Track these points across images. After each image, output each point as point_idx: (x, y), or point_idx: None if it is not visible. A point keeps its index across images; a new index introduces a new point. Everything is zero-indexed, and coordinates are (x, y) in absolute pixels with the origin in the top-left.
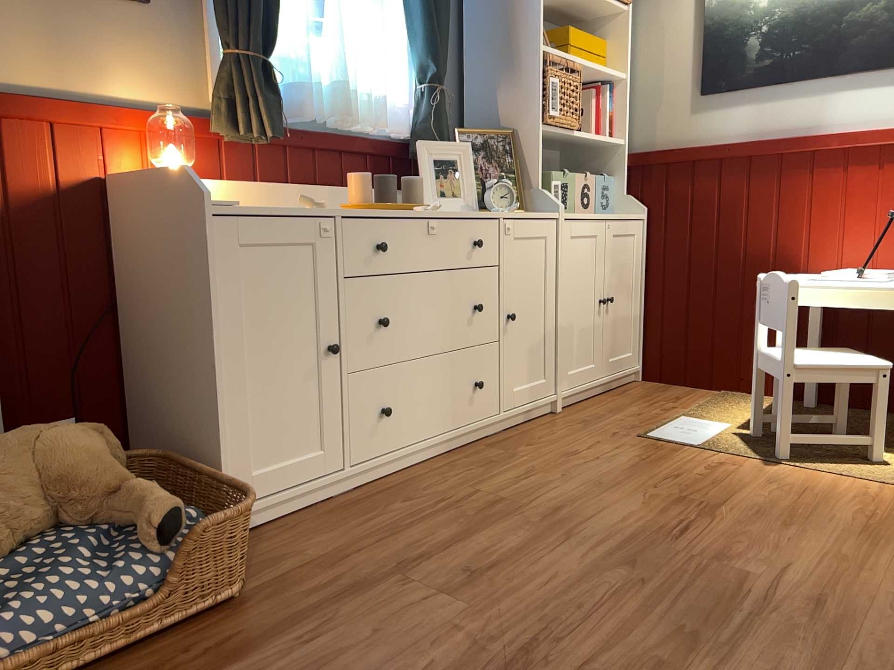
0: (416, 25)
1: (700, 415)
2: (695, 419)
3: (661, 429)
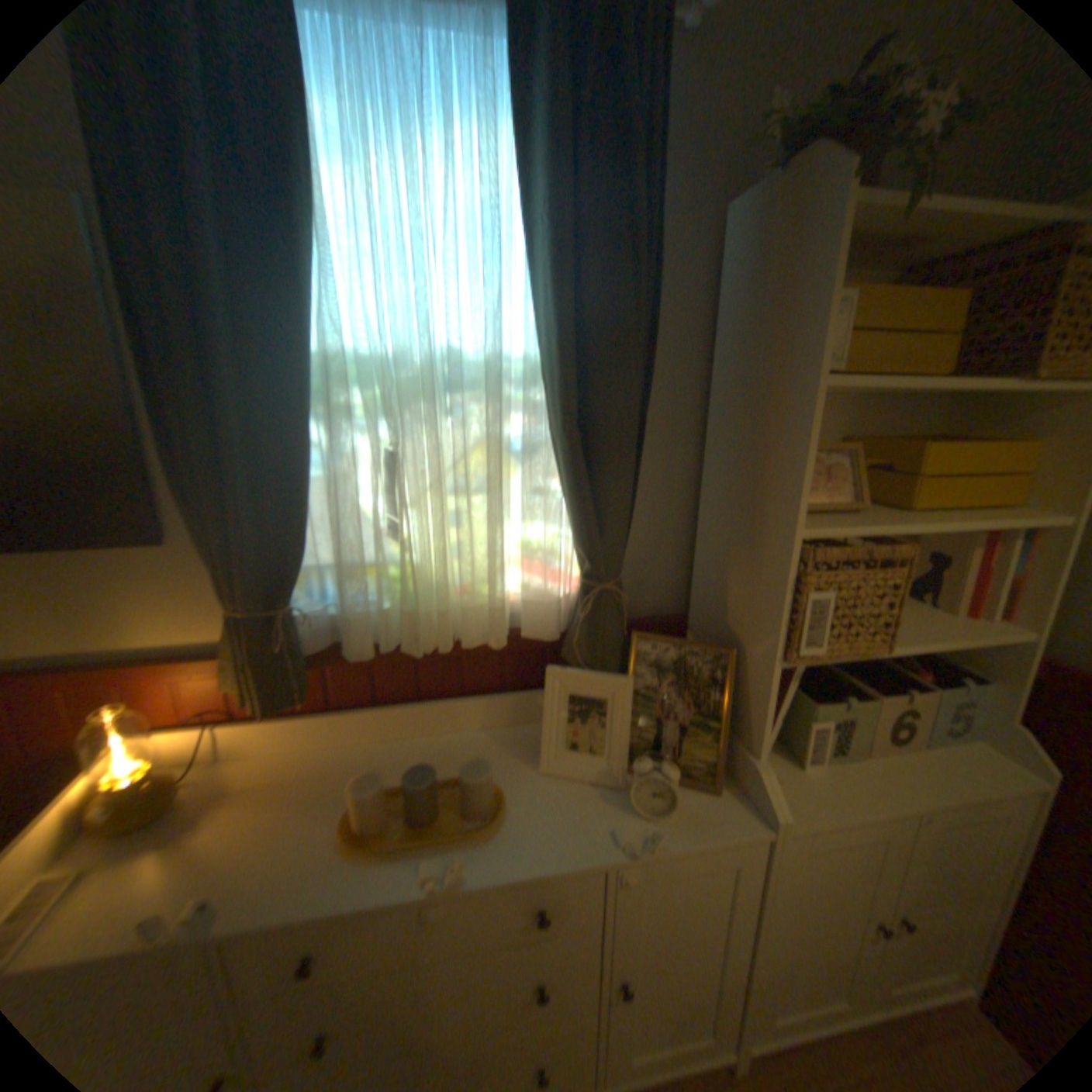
0: (567, 498)
1: None
2: None
3: None
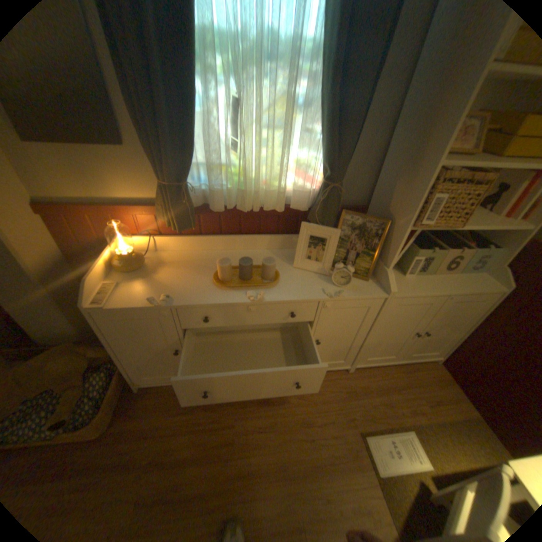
0: (324, 134)
1: (426, 441)
2: (418, 443)
3: (382, 439)
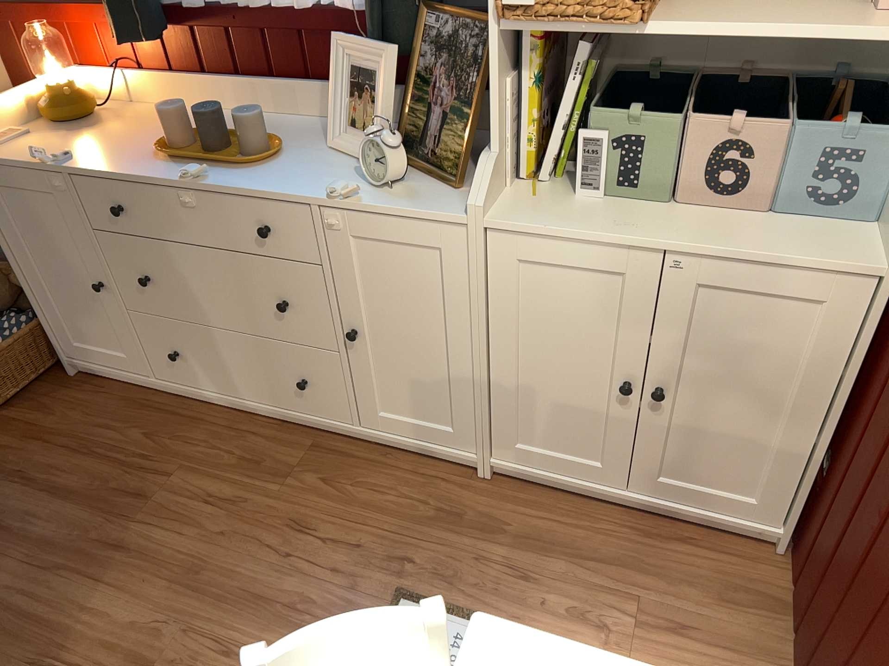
0: None
1: None
2: None
3: None
